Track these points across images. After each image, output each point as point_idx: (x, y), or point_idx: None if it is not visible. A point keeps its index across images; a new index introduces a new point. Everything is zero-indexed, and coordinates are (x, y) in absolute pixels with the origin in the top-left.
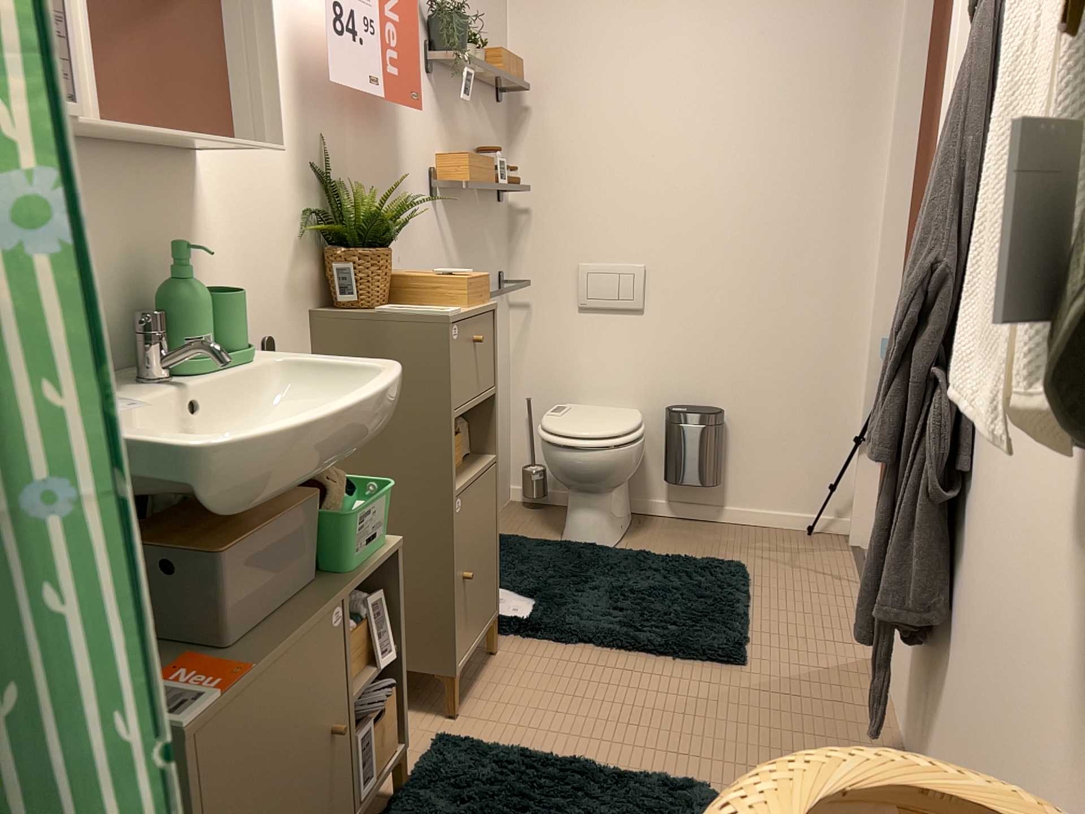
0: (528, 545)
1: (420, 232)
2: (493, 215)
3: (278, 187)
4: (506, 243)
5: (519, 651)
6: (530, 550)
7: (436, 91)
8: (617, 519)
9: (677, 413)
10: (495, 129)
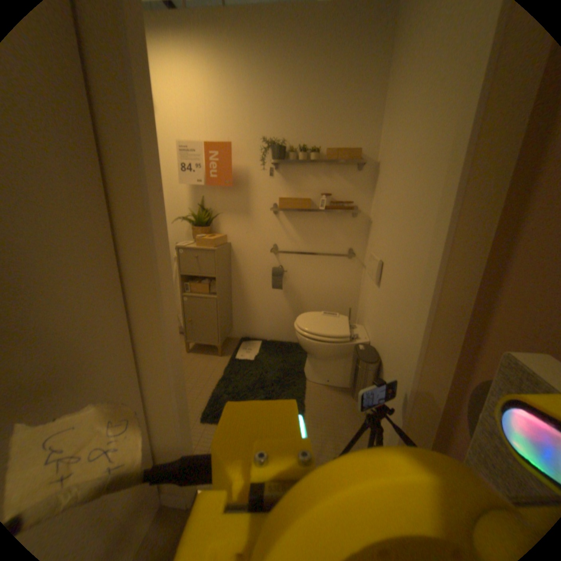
0: (299, 354)
1: (263, 224)
2: (345, 221)
3: (183, 209)
4: (363, 234)
5: (221, 360)
6: (294, 355)
7: (283, 171)
8: (323, 373)
9: (357, 346)
10: (353, 180)
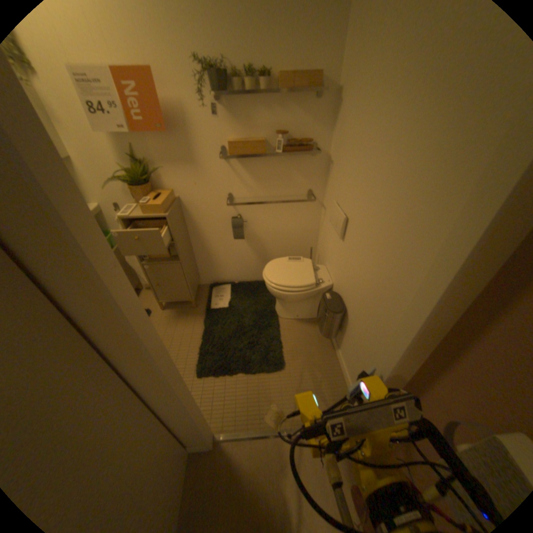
0: (267, 293)
1: (213, 173)
2: (303, 163)
3: (108, 163)
4: (321, 176)
5: (198, 313)
6: (263, 295)
7: (226, 106)
8: (292, 311)
9: (323, 296)
10: (311, 114)
